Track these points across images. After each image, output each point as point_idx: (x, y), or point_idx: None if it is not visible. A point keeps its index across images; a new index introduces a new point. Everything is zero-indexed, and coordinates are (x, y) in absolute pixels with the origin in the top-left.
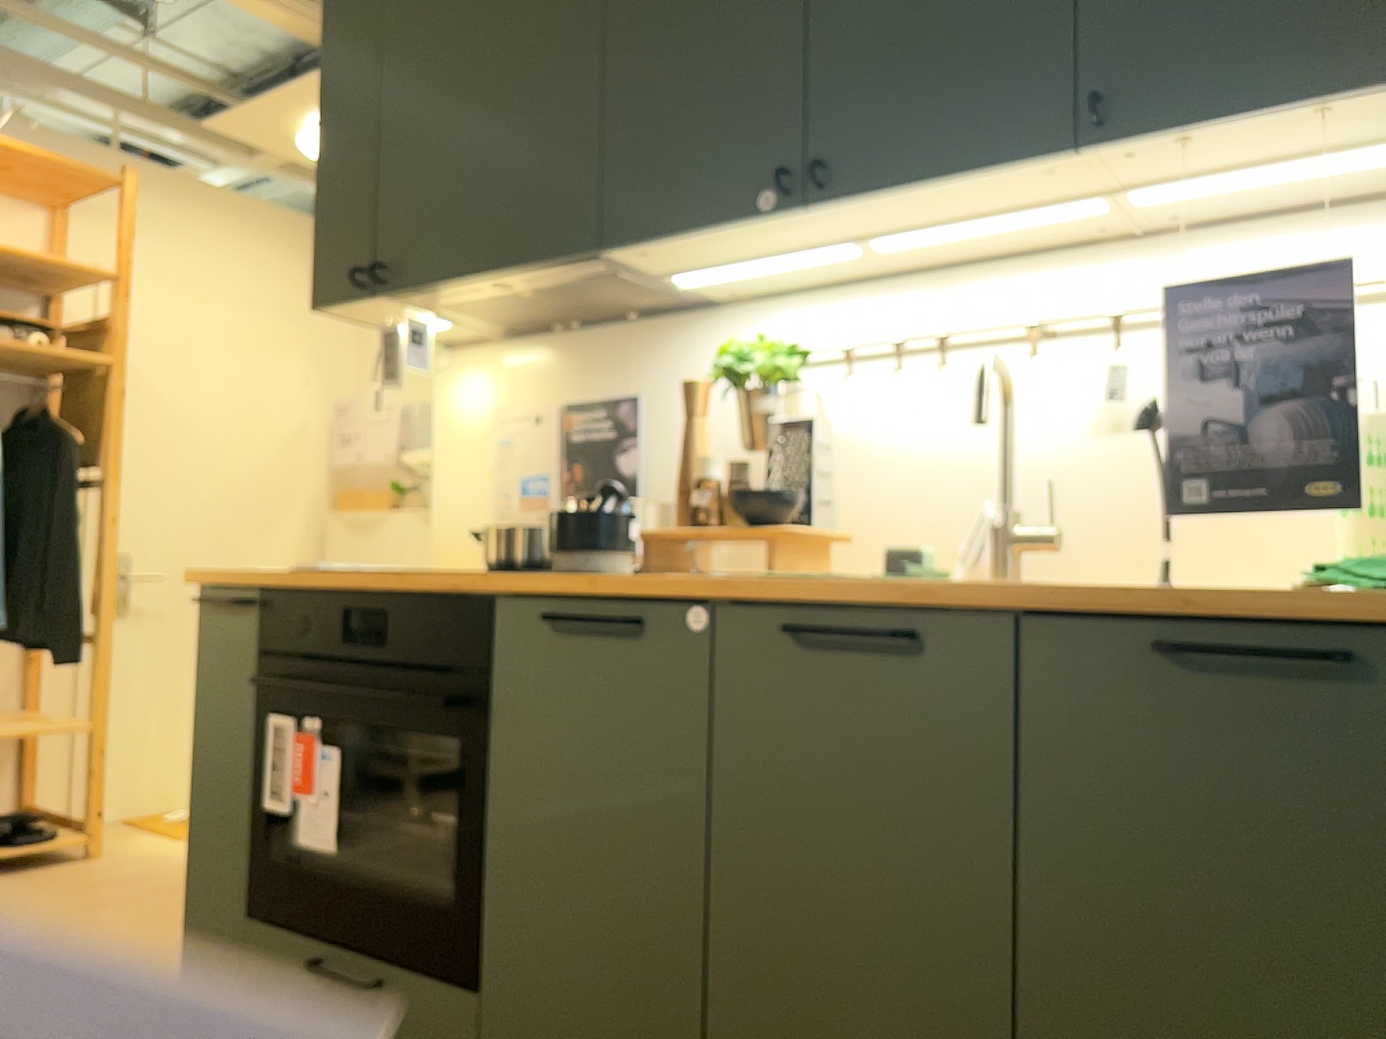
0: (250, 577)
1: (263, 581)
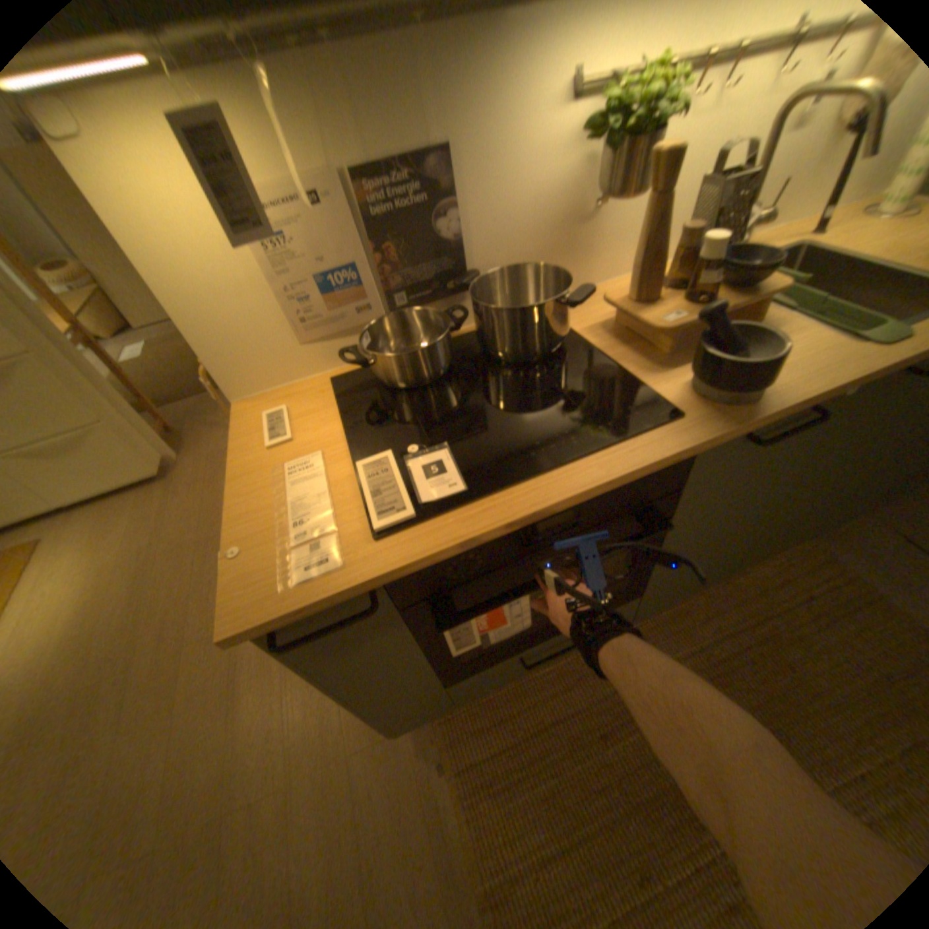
0: (373, 584)
1: (375, 572)
